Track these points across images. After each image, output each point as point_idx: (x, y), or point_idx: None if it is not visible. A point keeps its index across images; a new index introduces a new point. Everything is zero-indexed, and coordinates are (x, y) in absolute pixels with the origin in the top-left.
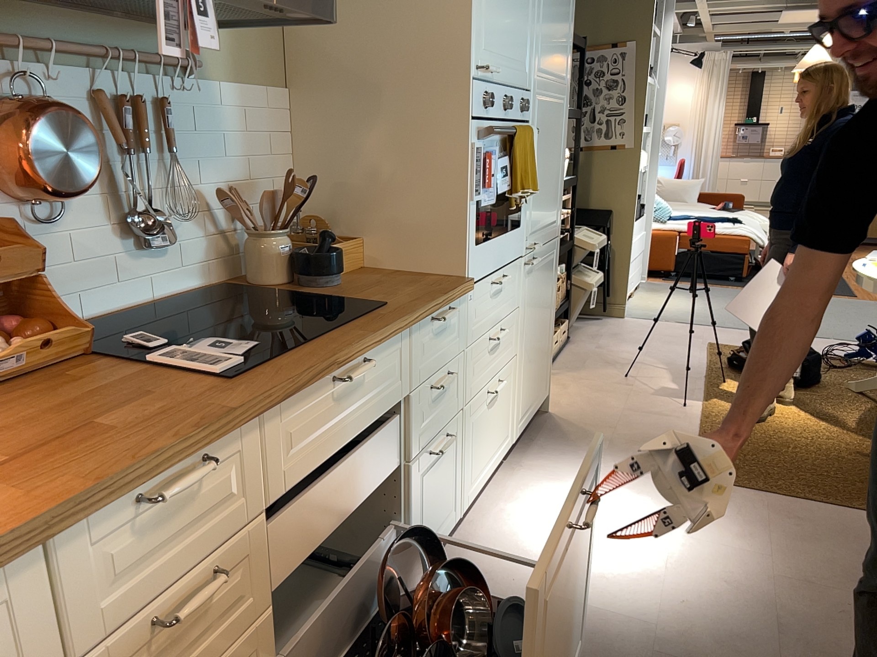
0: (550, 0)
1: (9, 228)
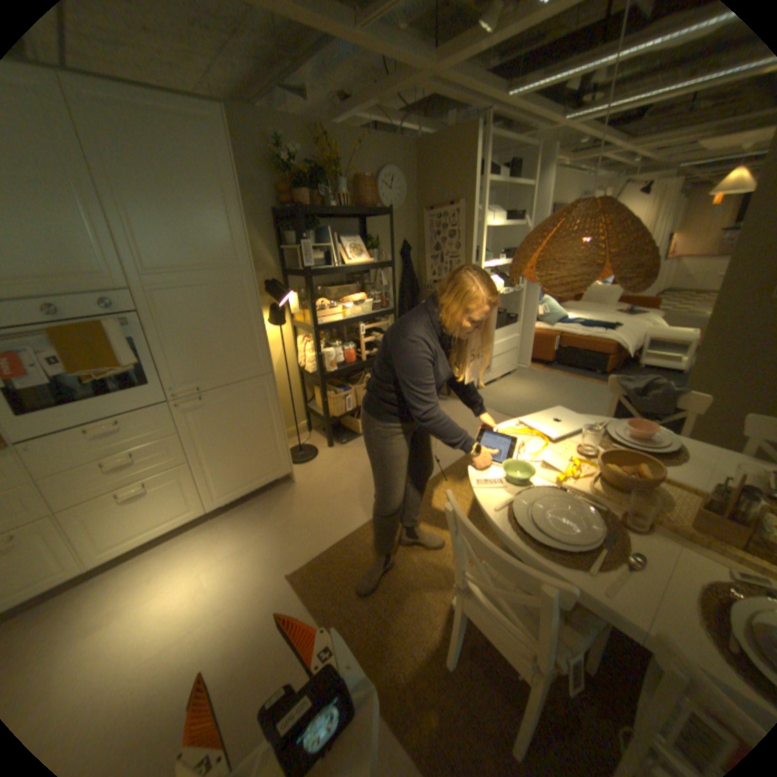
0: (148, 210)
1: None
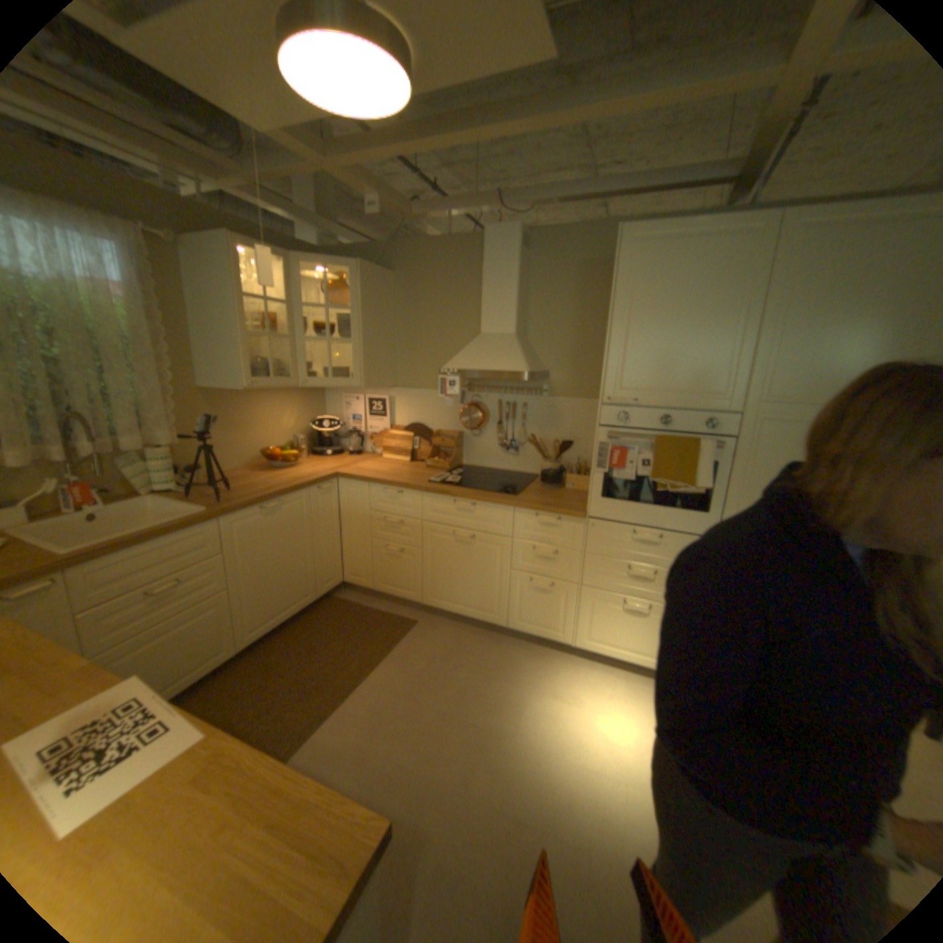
0: (807, 334)
1: (460, 435)
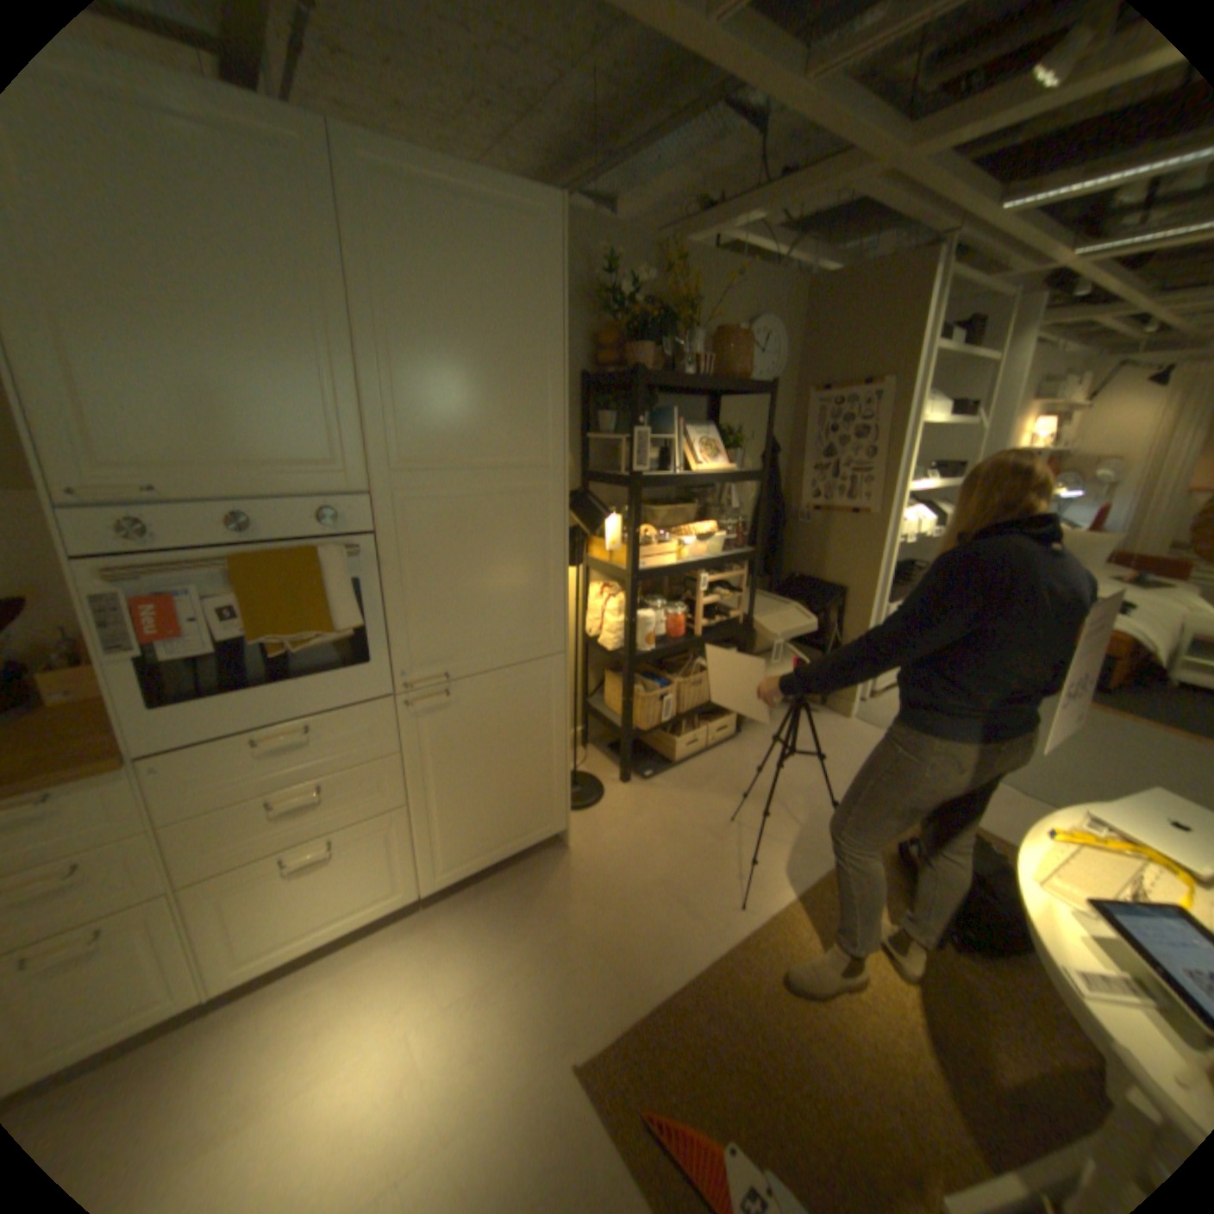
0: (424, 360)
1: None
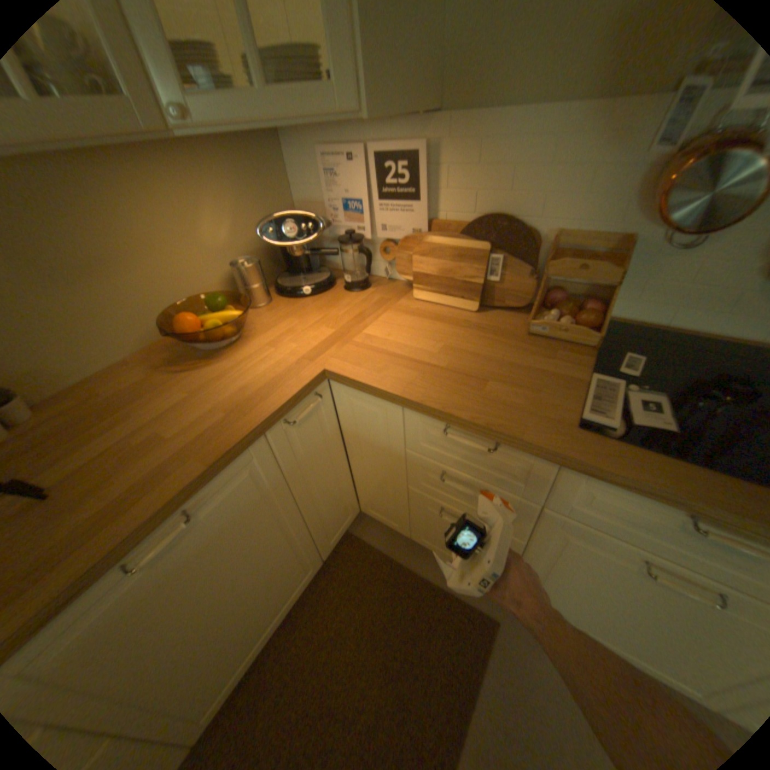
0: None
1: (636, 244)
